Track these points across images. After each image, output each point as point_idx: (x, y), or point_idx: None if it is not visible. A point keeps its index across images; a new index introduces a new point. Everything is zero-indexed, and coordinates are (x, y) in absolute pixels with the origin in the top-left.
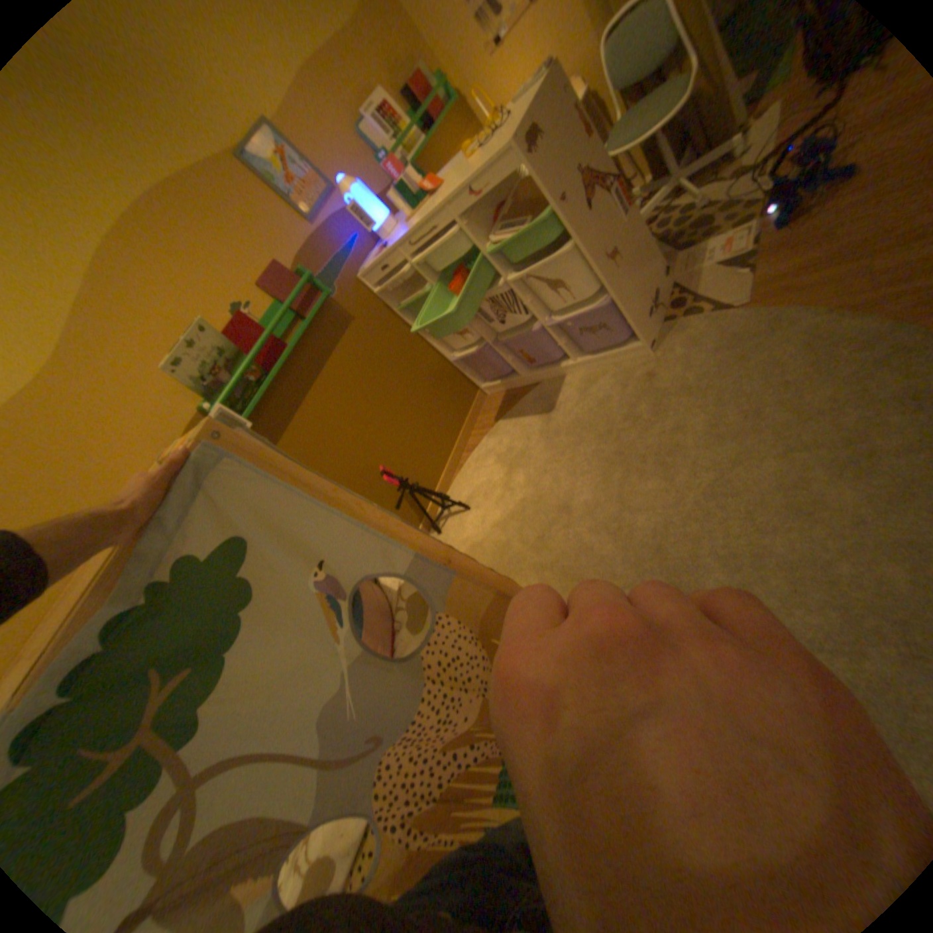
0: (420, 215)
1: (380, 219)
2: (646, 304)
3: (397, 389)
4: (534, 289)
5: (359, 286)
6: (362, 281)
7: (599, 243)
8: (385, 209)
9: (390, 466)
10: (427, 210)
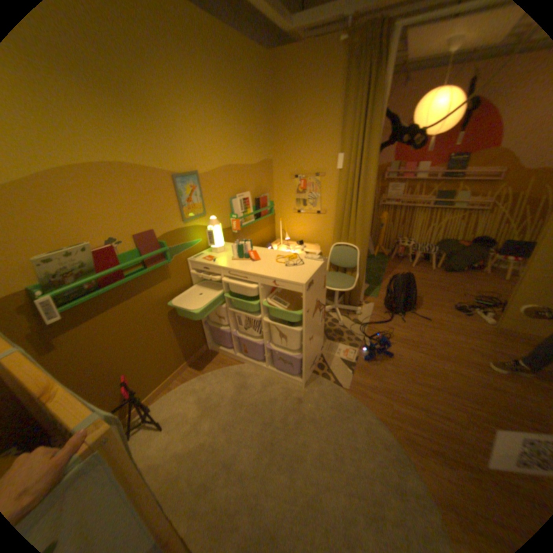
0: (242, 267)
1: (217, 245)
2: (310, 364)
3: (164, 327)
4: (269, 327)
5: (184, 264)
6: (187, 263)
7: (308, 333)
8: (222, 242)
9: (126, 375)
10: (247, 269)
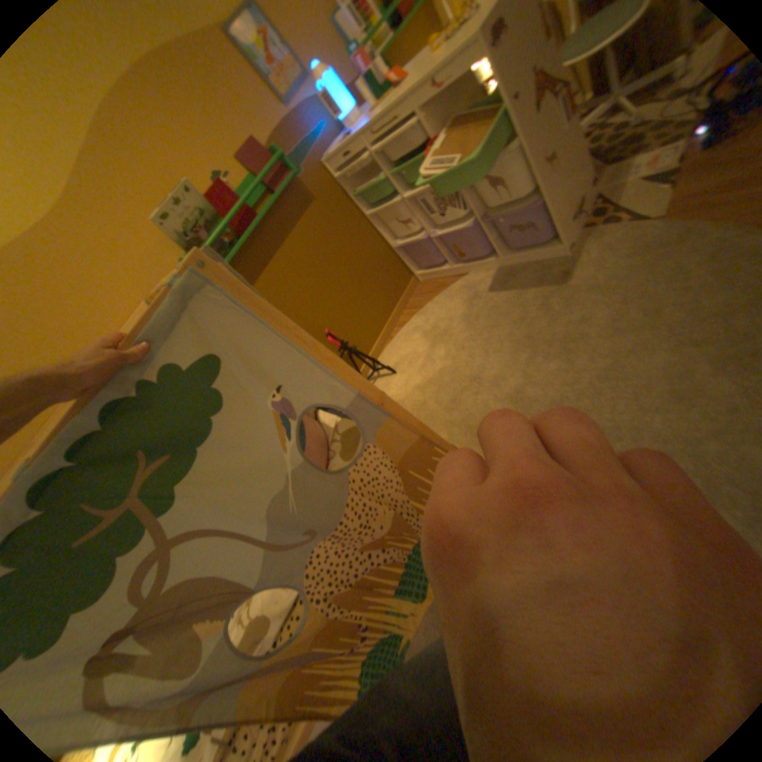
0: (383, 104)
1: (345, 108)
2: (571, 209)
3: (345, 266)
4: (475, 185)
5: (321, 170)
6: (324, 165)
7: (541, 145)
8: (351, 99)
9: (333, 330)
10: (389, 99)
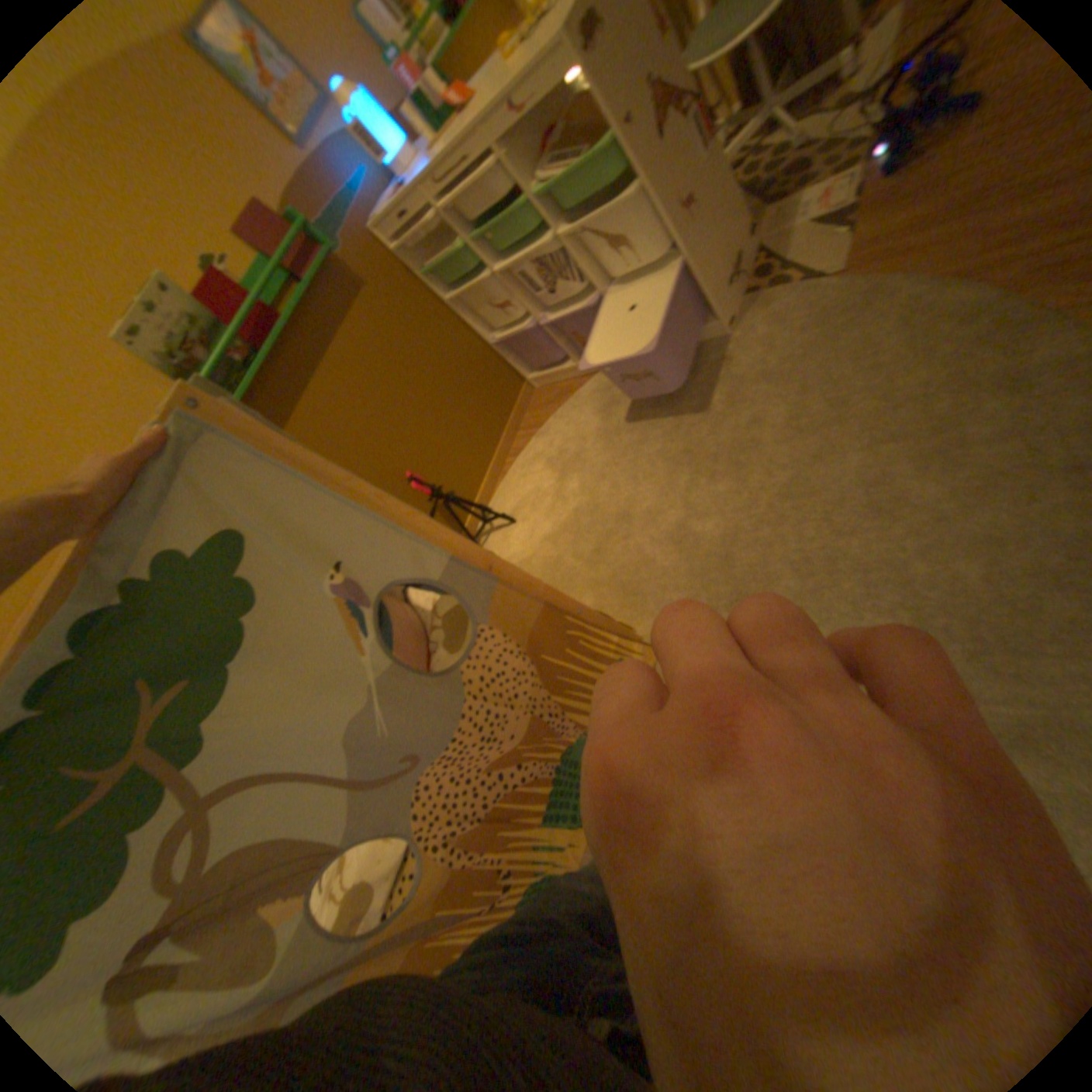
0: (446, 139)
1: (394, 146)
2: (726, 270)
3: (425, 377)
4: (592, 247)
5: (370, 239)
6: (375, 233)
7: (672, 185)
8: (401, 132)
9: (420, 472)
10: (455, 131)
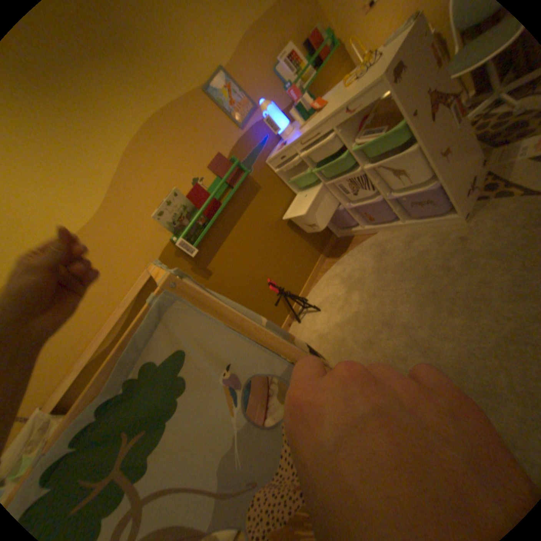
0: (310, 125)
1: (283, 126)
2: (466, 188)
3: (282, 231)
4: (382, 174)
5: (266, 167)
6: (268, 164)
7: (437, 145)
8: (287, 120)
9: (273, 278)
10: (315, 121)
